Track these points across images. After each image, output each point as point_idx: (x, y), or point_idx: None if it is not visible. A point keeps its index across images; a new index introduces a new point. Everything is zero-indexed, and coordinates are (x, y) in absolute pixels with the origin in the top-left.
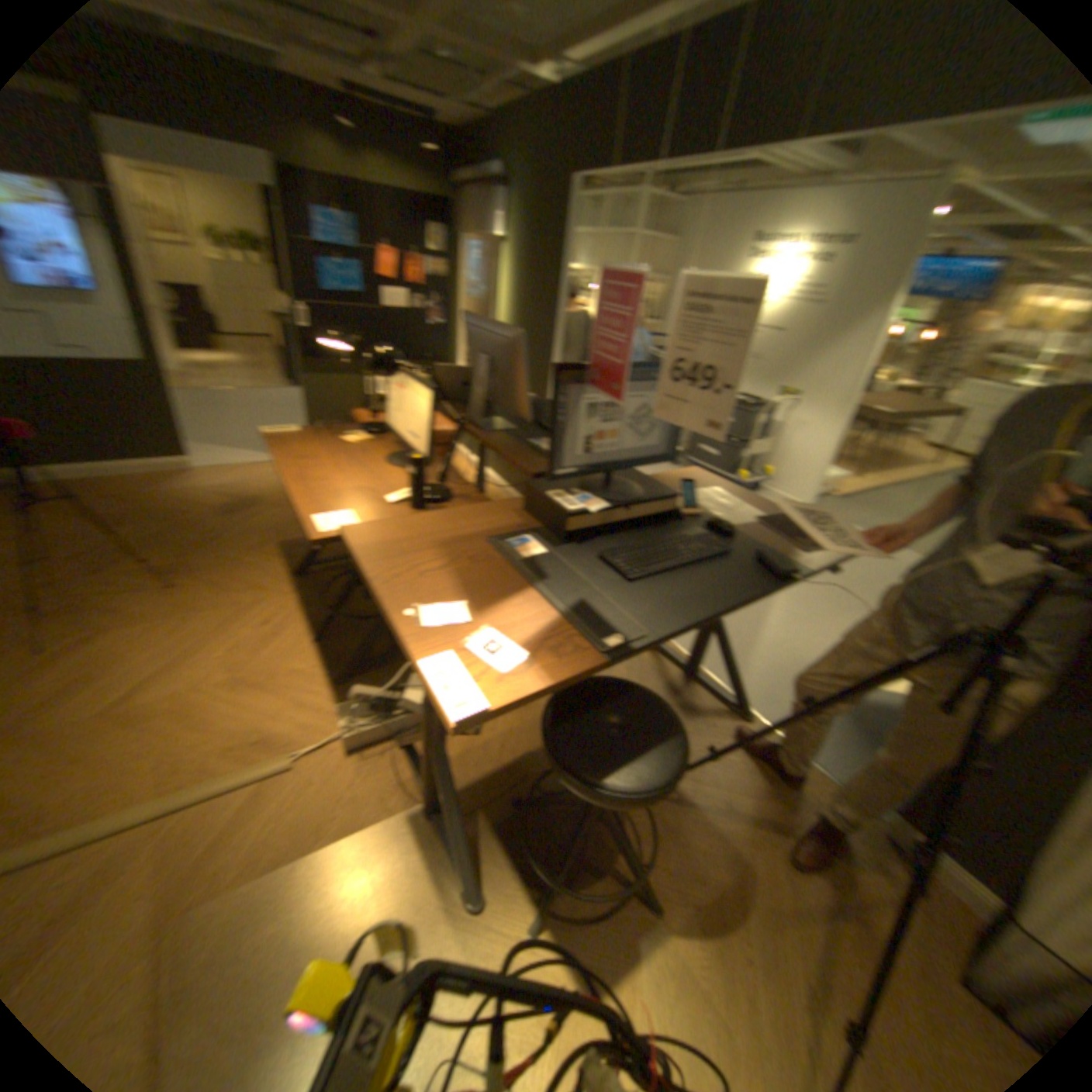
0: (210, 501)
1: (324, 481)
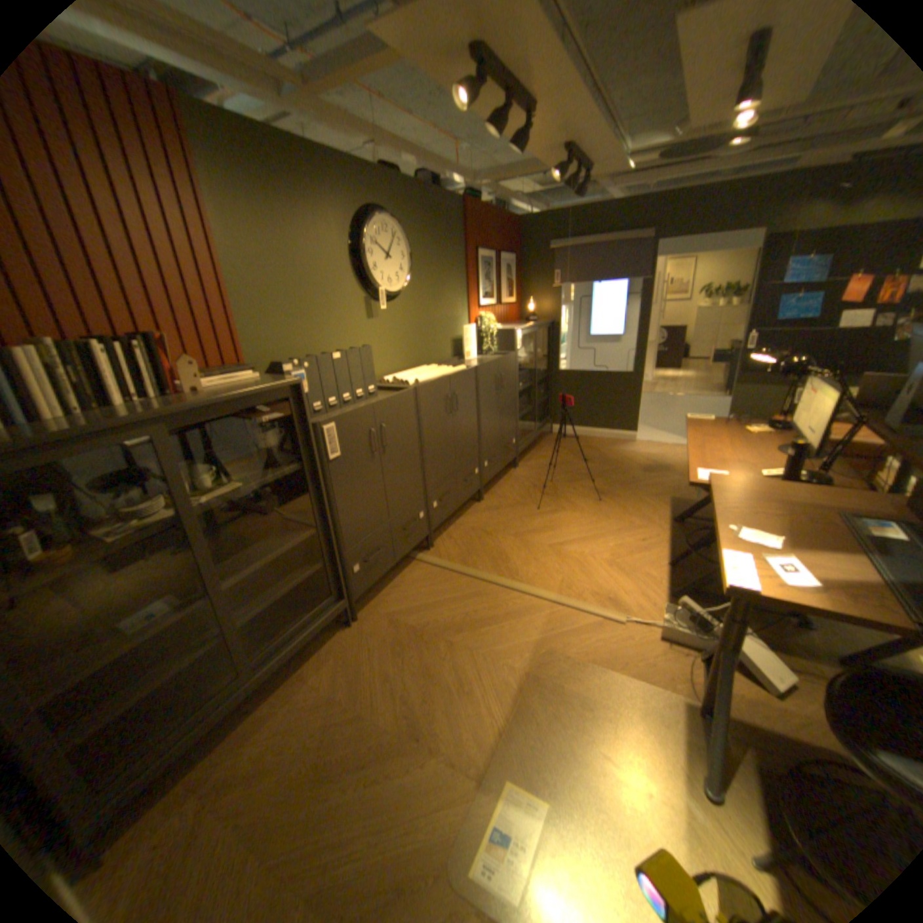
0: (643, 463)
1: (720, 453)
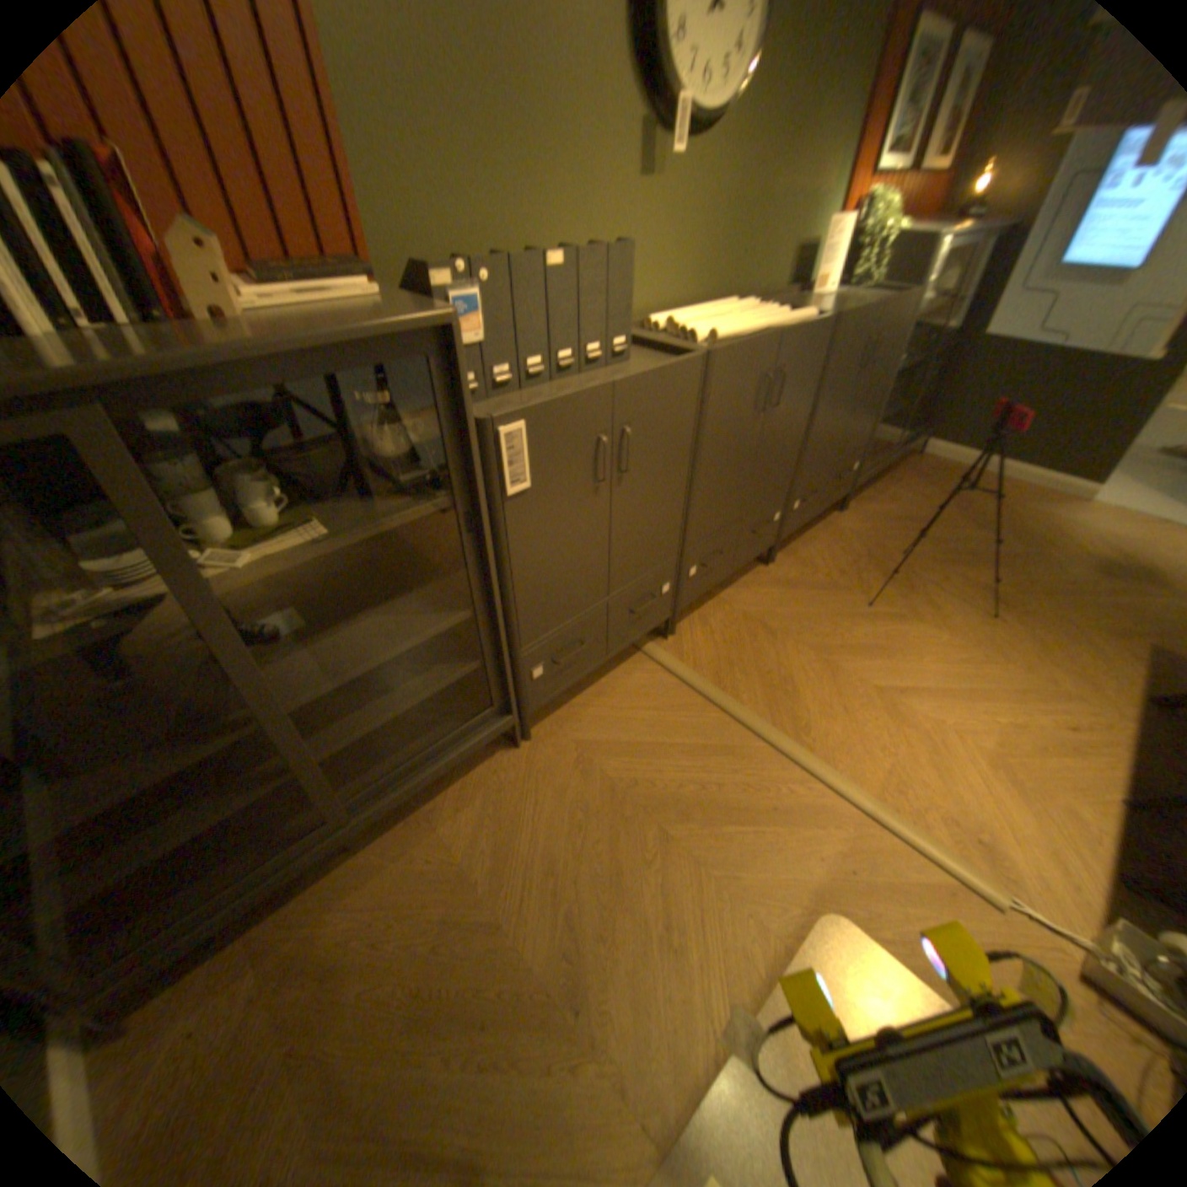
0: (1101, 552)
1: None
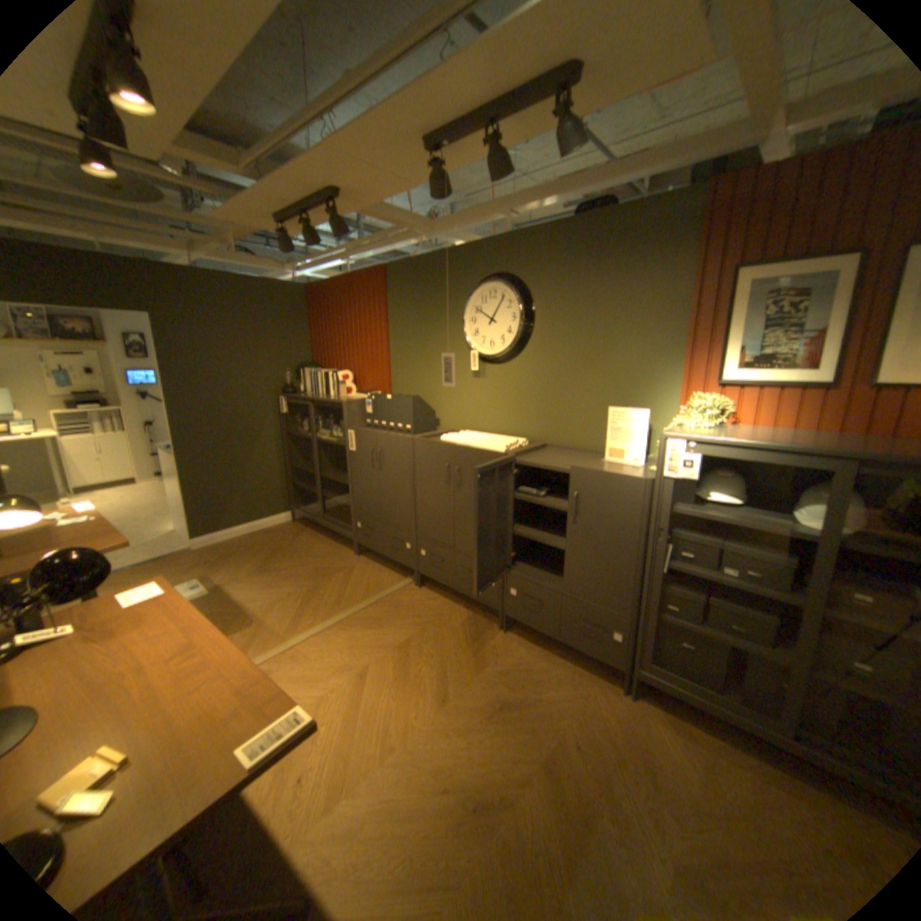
0: None
1: (151, 637)
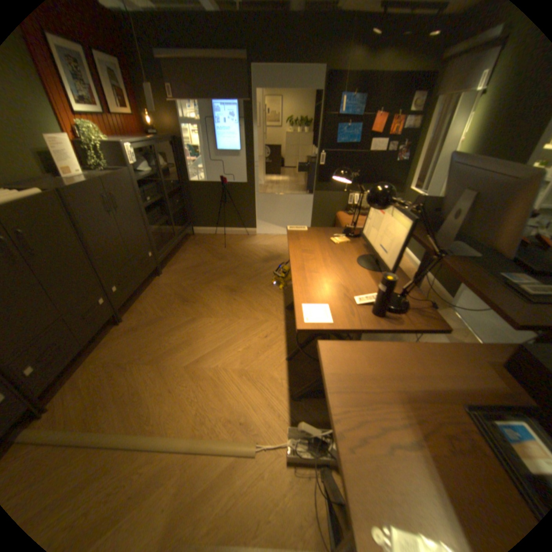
0: (262, 253)
1: (318, 273)
